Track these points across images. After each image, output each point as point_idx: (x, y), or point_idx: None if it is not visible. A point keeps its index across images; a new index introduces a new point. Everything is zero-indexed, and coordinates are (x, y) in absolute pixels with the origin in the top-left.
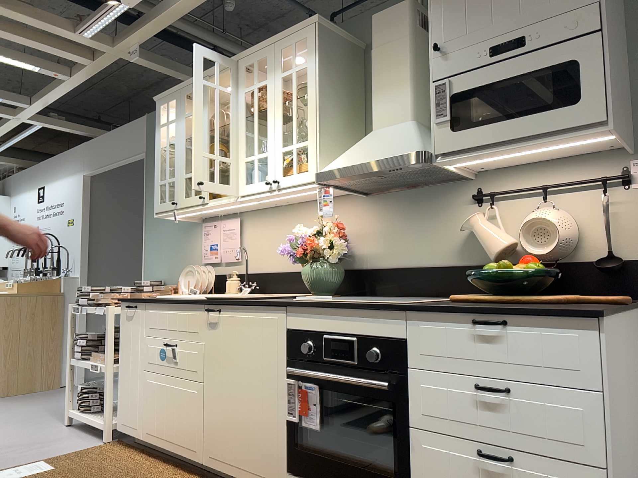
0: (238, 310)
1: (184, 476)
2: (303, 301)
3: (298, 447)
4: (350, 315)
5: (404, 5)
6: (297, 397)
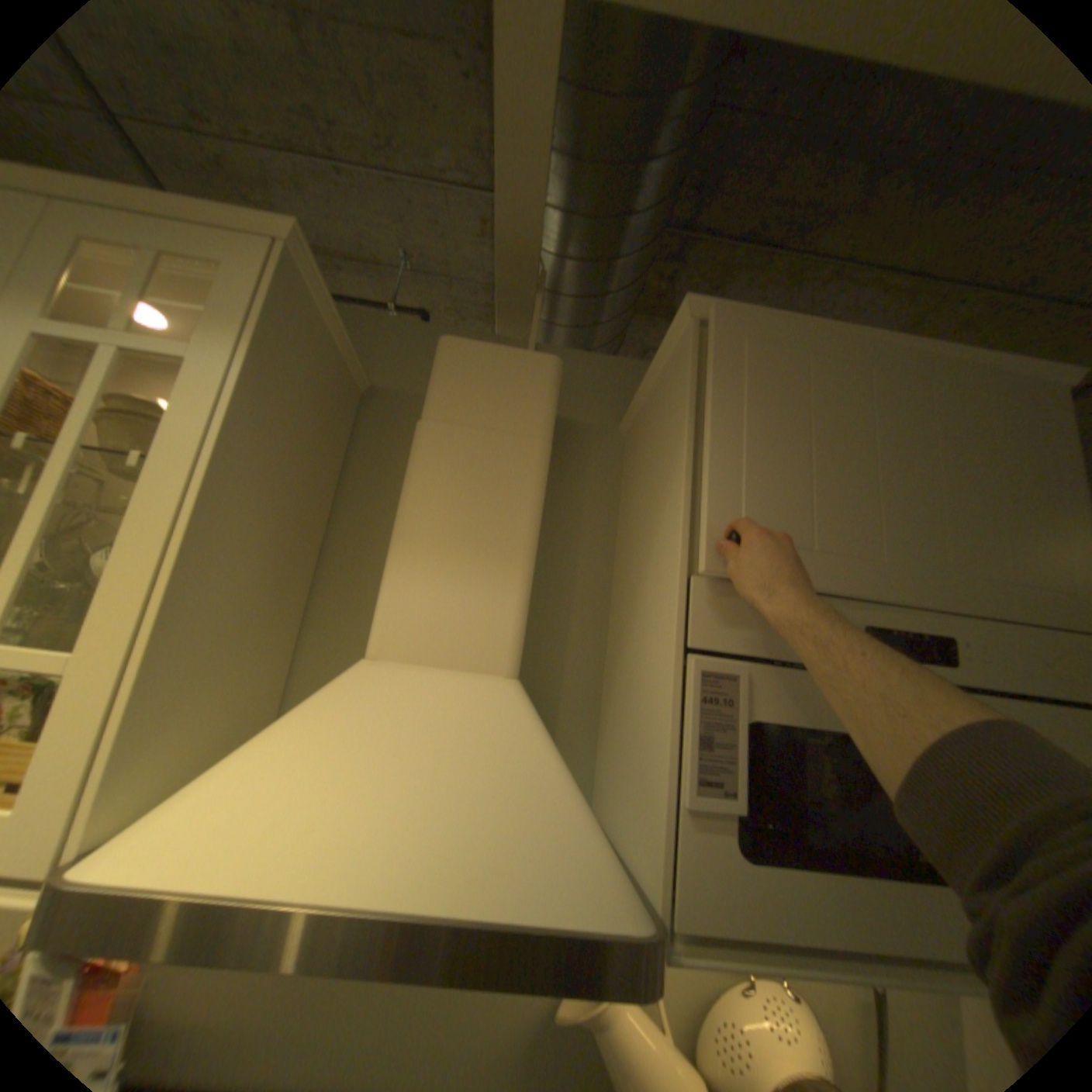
0: None
1: None
2: None
3: None
4: None
5: (545, 360)
6: None
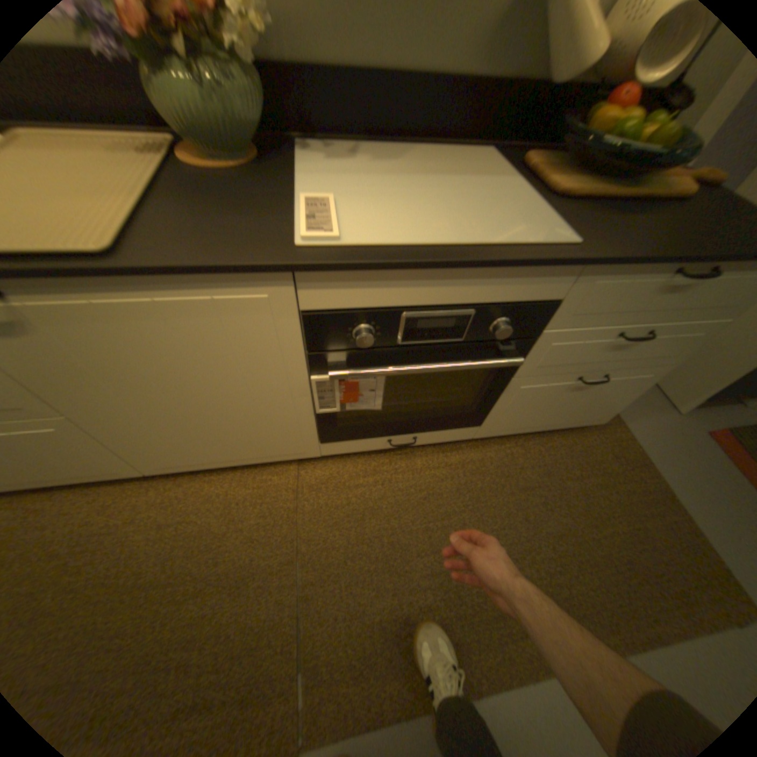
0: (106, 288)
1: (114, 492)
2: (332, 246)
3: (338, 423)
4: (475, 275)
5: None
6: (339, 391)
